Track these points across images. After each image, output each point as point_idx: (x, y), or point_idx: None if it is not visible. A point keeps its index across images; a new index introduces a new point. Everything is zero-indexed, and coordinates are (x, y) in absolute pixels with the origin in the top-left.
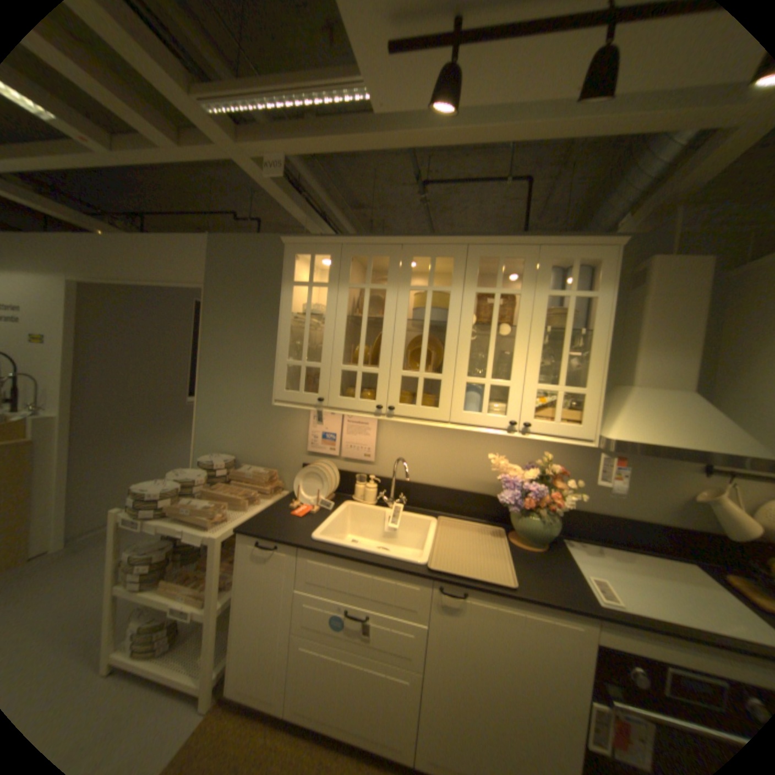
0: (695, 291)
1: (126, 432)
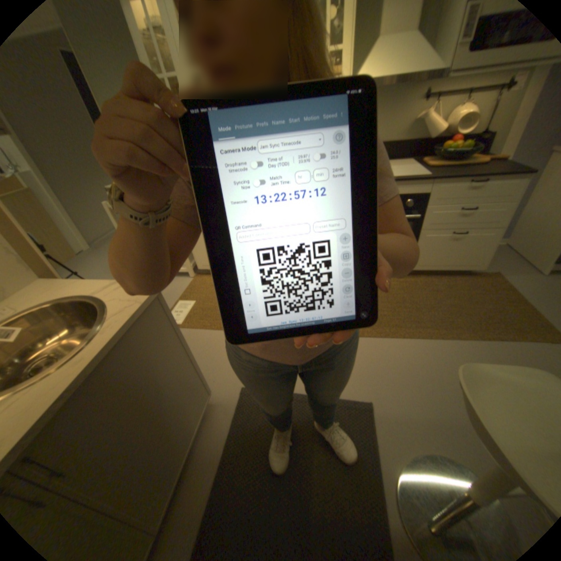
0: None
1: (79, 177)
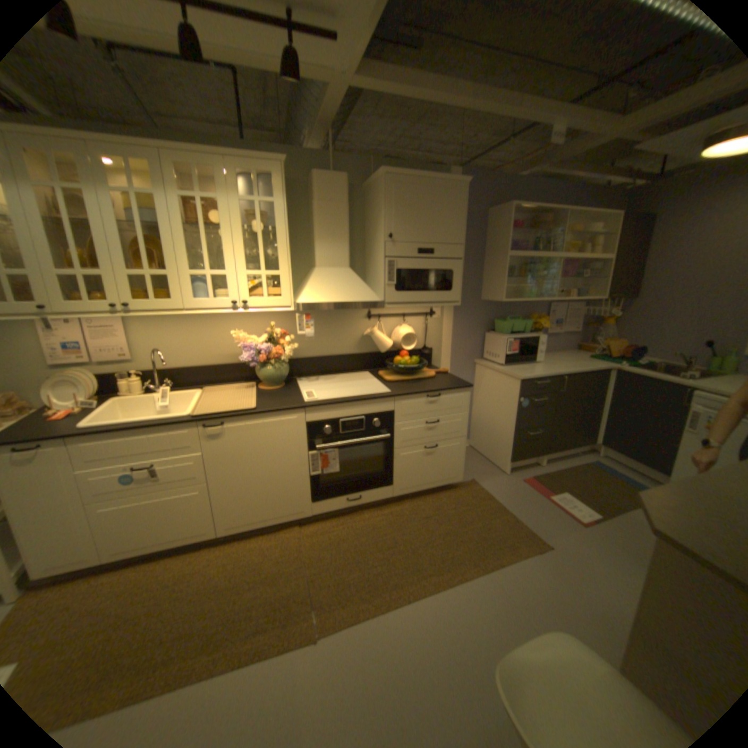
0: (339, 199)
1: None
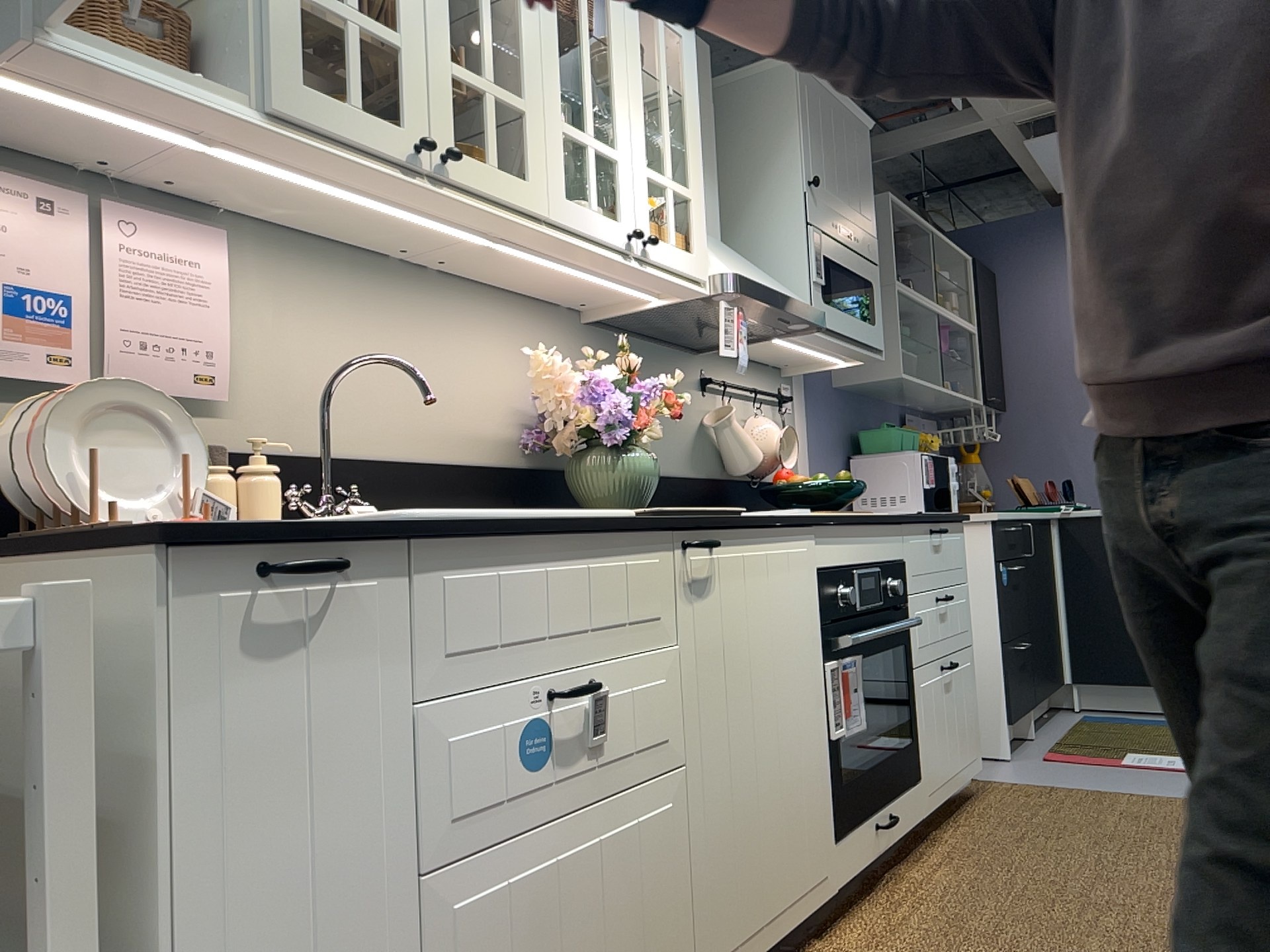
0: (705, 91)
1: None
